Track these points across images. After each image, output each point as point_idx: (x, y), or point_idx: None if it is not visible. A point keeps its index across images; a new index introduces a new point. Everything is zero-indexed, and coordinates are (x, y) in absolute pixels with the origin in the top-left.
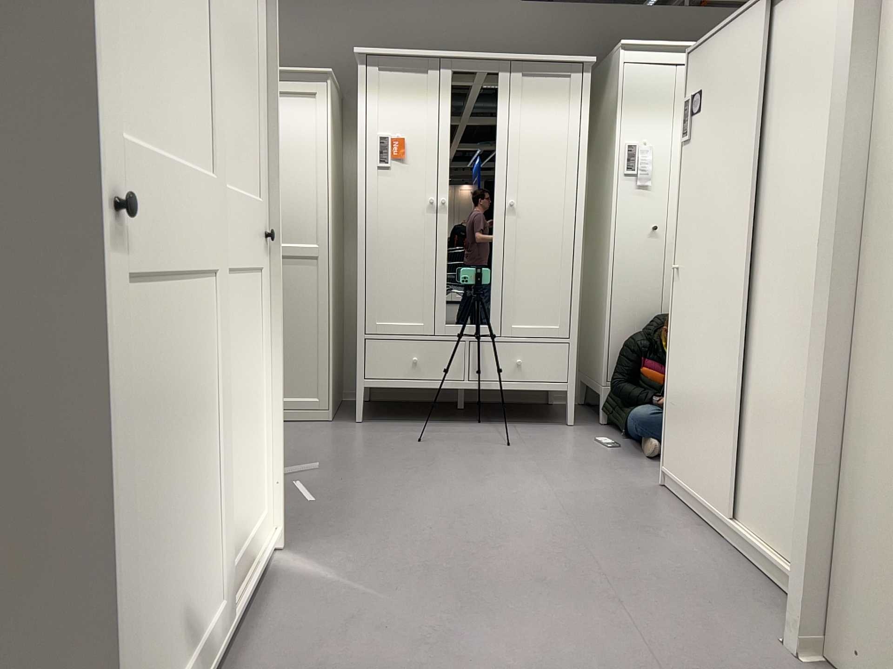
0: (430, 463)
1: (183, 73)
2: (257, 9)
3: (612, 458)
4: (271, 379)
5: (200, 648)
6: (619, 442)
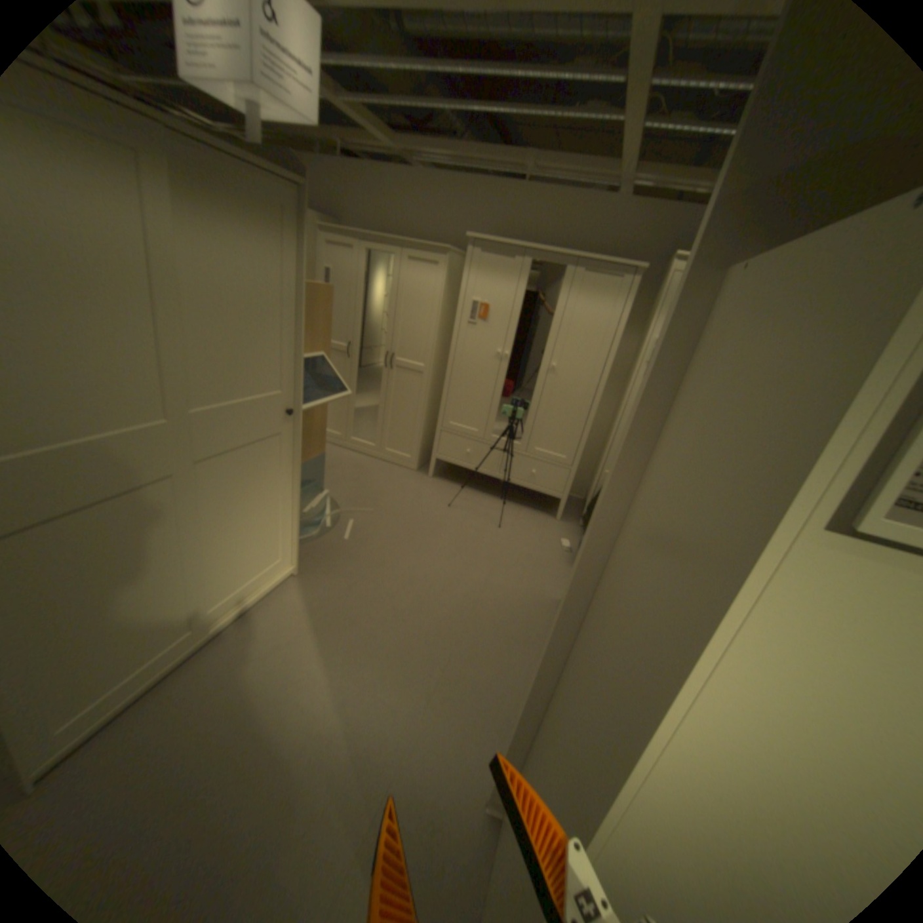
0: (439, 527)
1: (121, 372)
2: (288, 263)
3: (555, 561)
4: (296, 489)
5: (161, 656)
6: (575, 548)
